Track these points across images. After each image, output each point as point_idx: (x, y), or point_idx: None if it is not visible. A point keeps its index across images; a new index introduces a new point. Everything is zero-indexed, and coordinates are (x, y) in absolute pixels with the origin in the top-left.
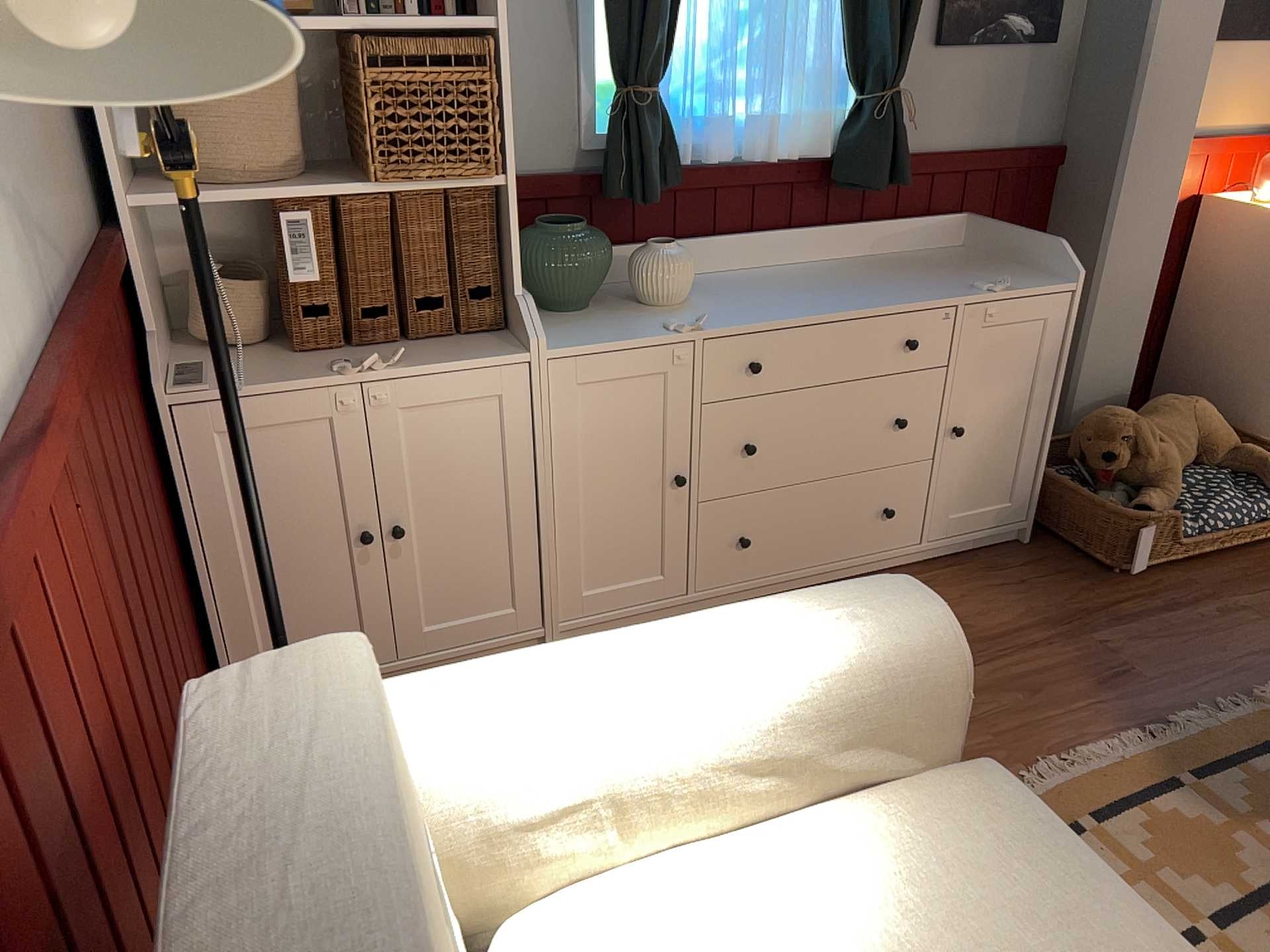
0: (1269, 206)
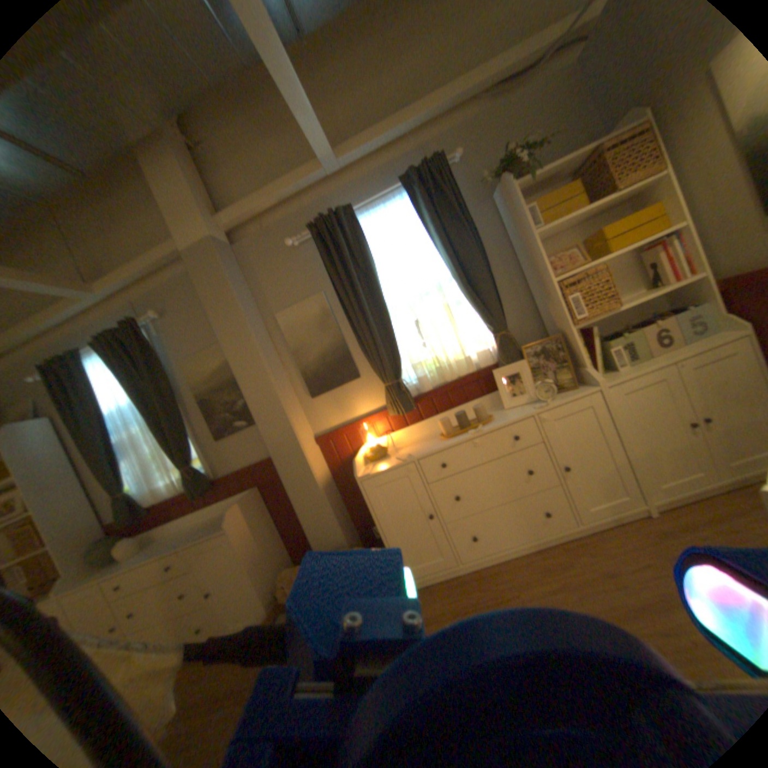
0: (368, 448)
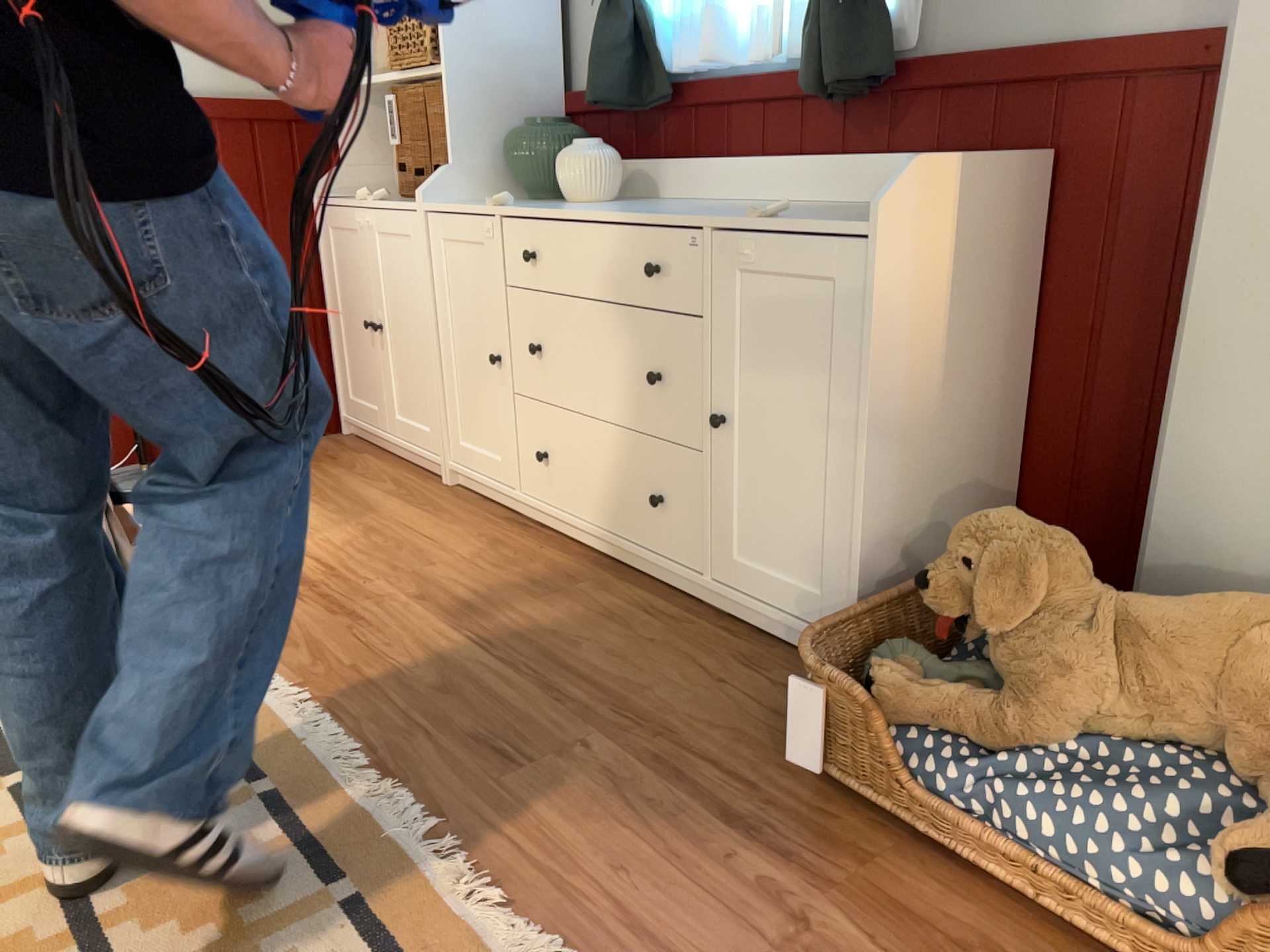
0: None
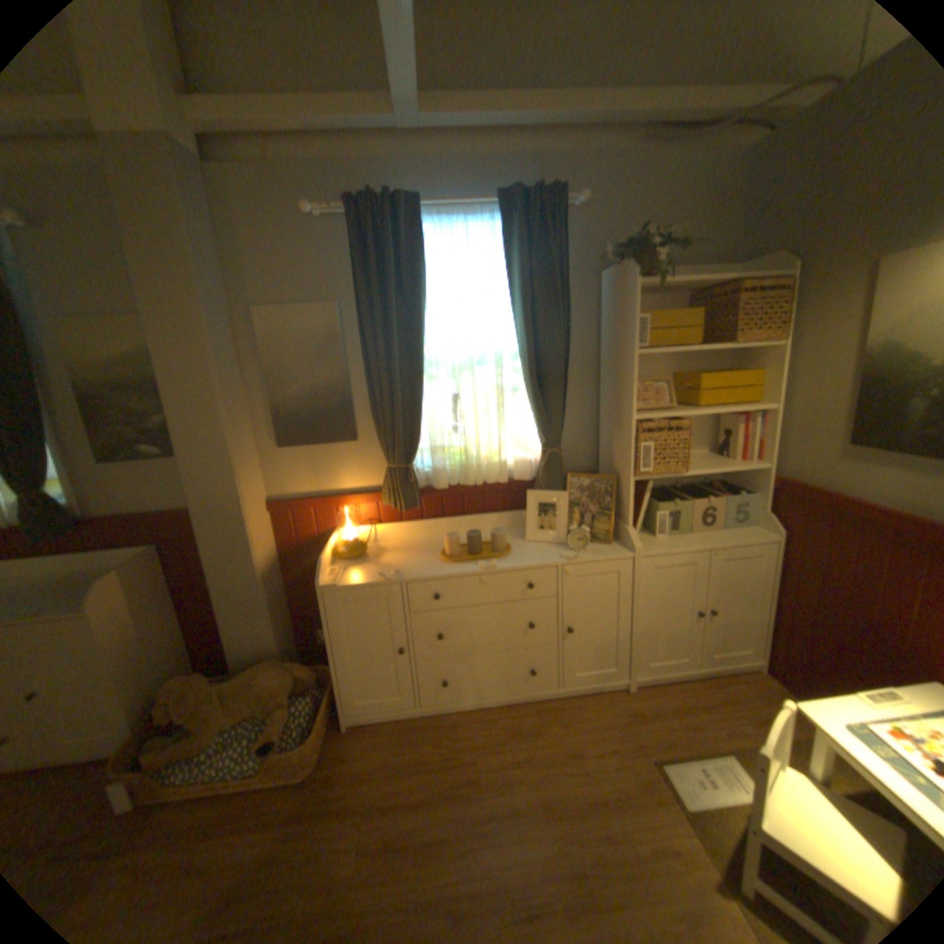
0: (342, 542)
